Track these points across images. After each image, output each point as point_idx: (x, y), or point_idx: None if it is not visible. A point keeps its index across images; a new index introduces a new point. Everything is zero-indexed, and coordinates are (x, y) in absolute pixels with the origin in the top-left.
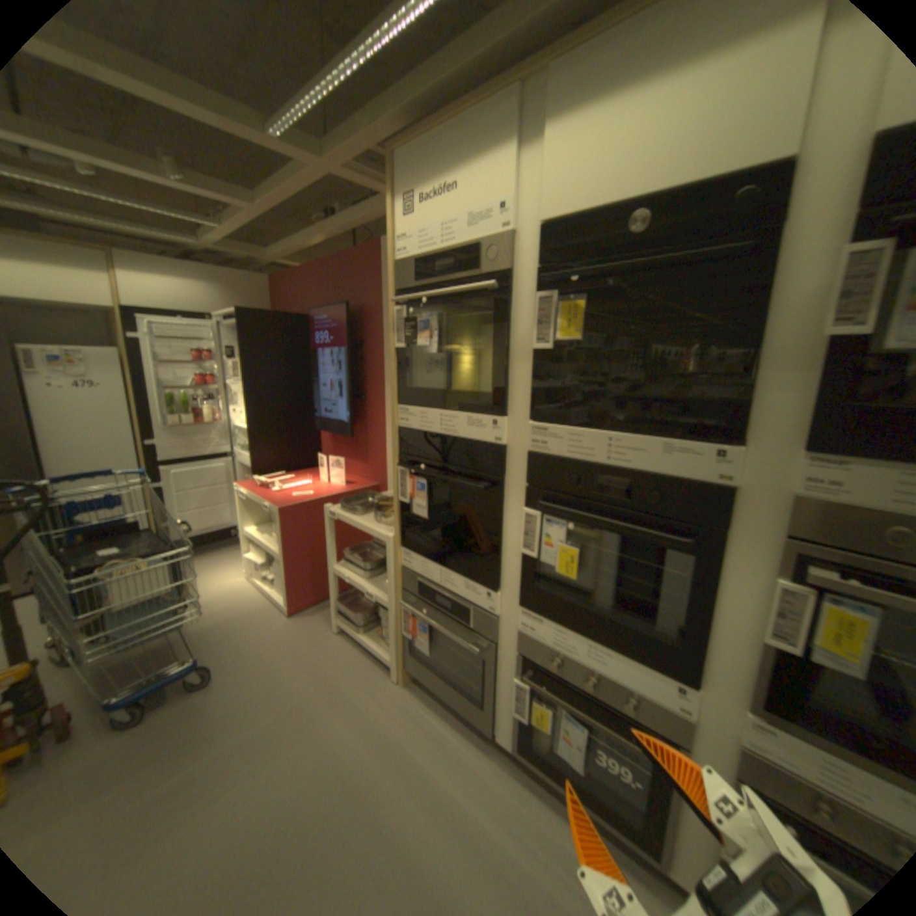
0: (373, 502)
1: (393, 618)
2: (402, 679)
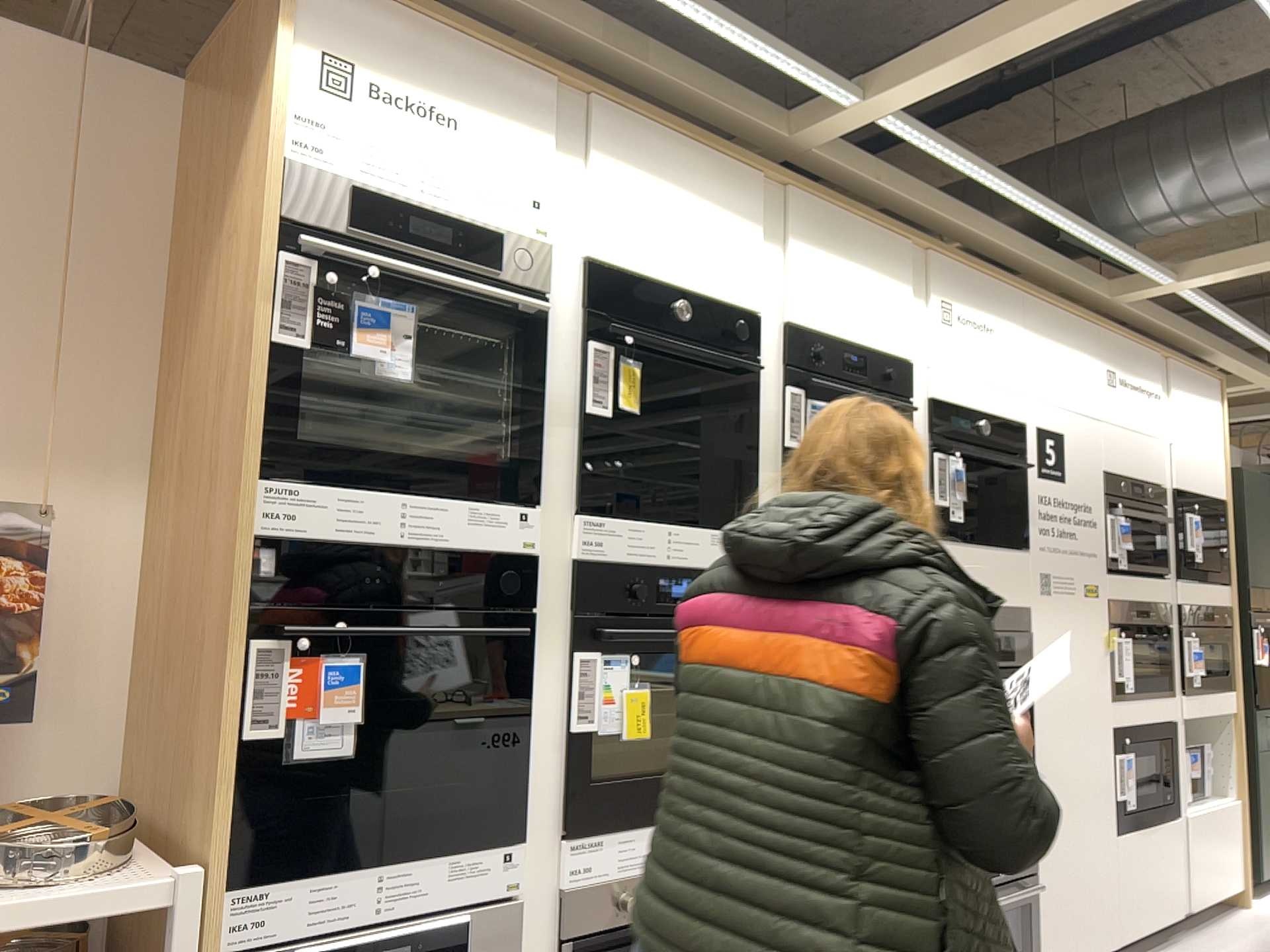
0: None
1: None
2: None
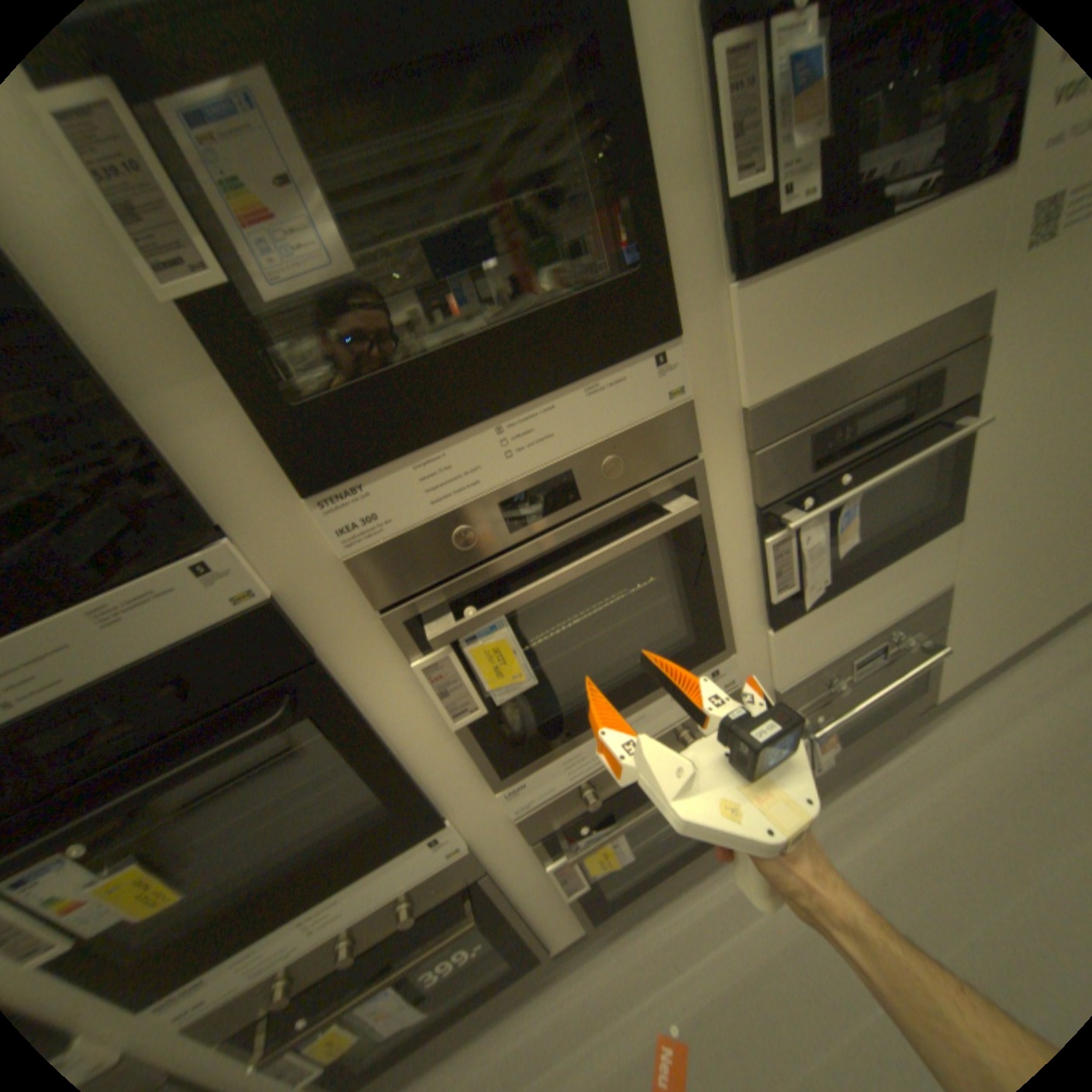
0: None
1: None
2: None
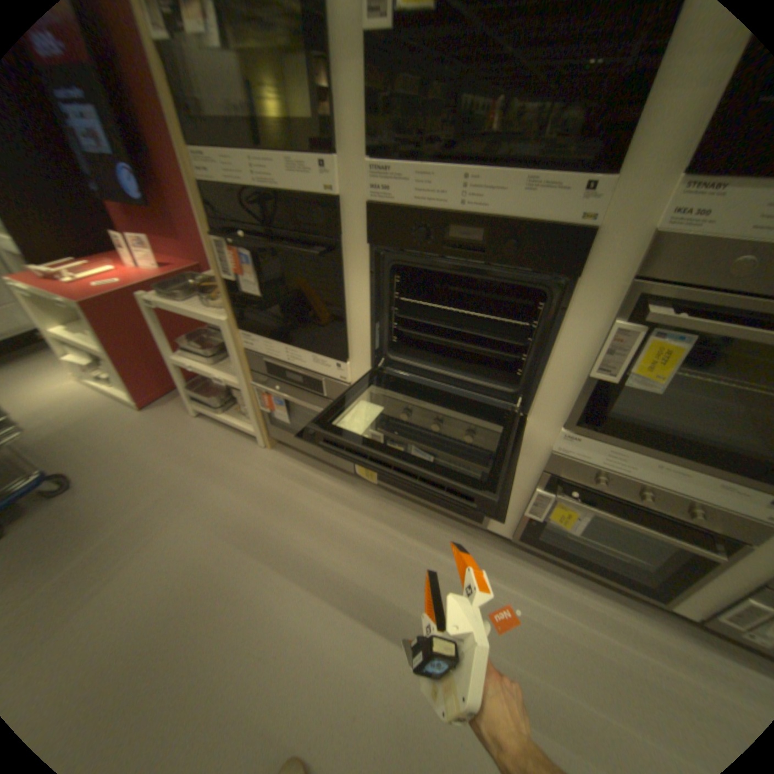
0: (197, 285)
1: (249, 397)
2: (270, 443)
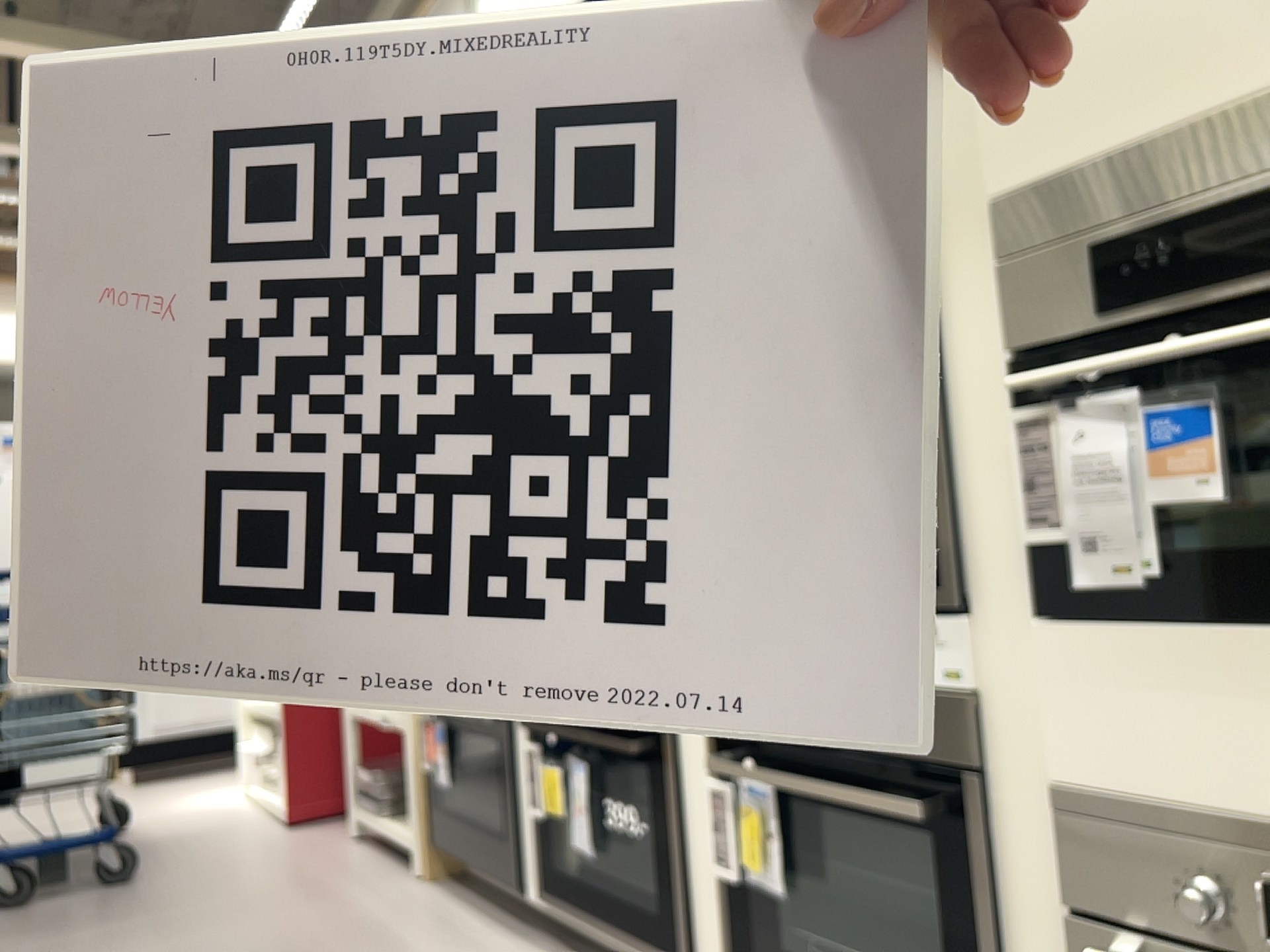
0: None
1: (409, 741)
2: (426, 862)
